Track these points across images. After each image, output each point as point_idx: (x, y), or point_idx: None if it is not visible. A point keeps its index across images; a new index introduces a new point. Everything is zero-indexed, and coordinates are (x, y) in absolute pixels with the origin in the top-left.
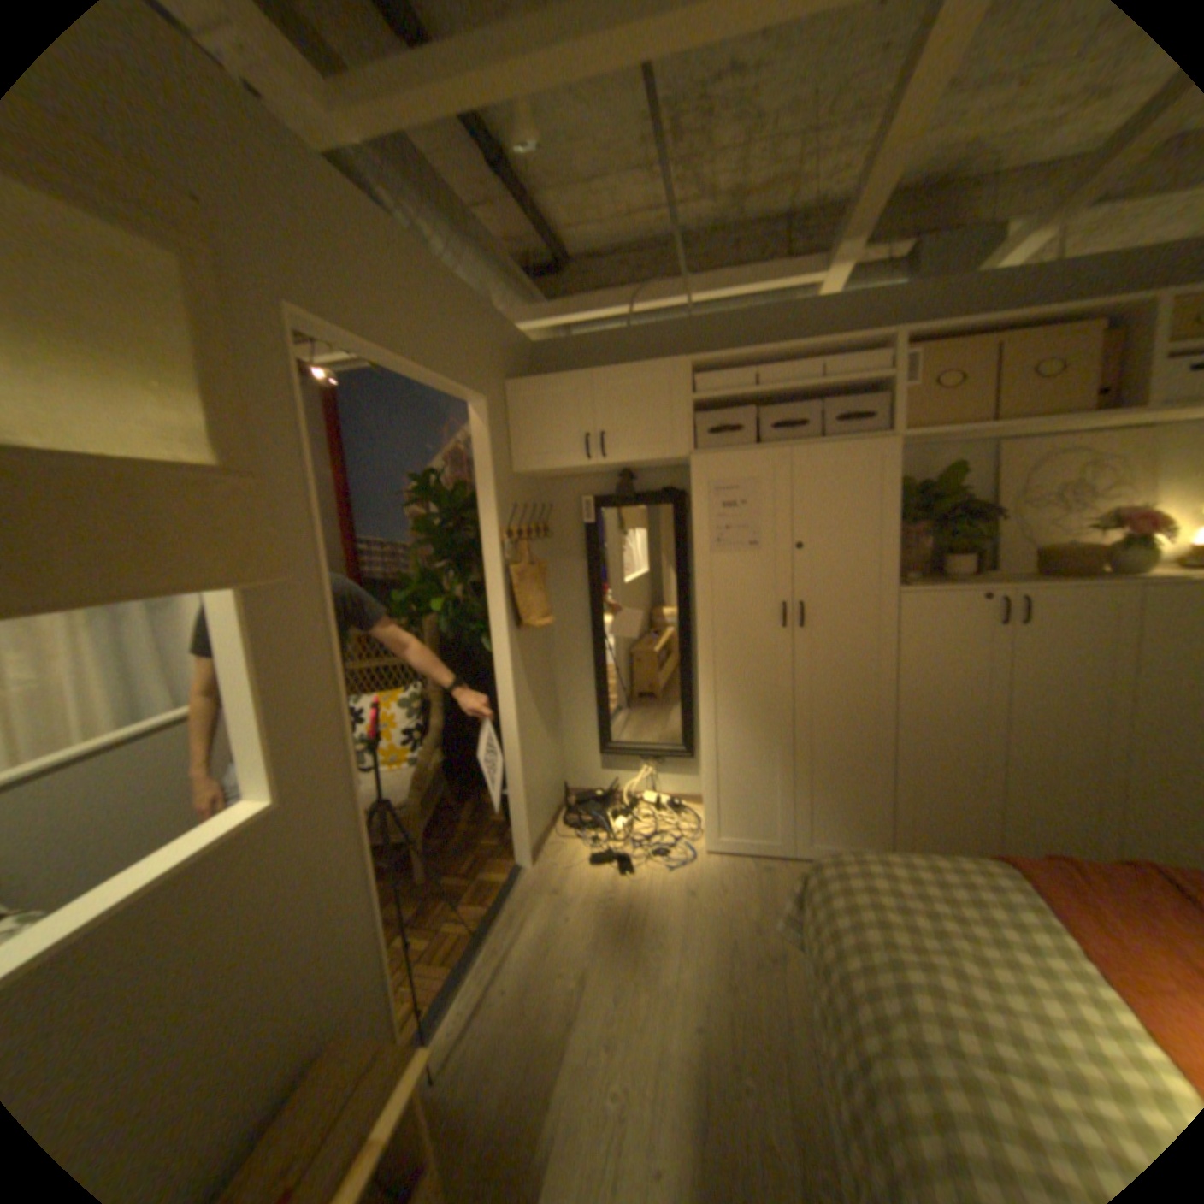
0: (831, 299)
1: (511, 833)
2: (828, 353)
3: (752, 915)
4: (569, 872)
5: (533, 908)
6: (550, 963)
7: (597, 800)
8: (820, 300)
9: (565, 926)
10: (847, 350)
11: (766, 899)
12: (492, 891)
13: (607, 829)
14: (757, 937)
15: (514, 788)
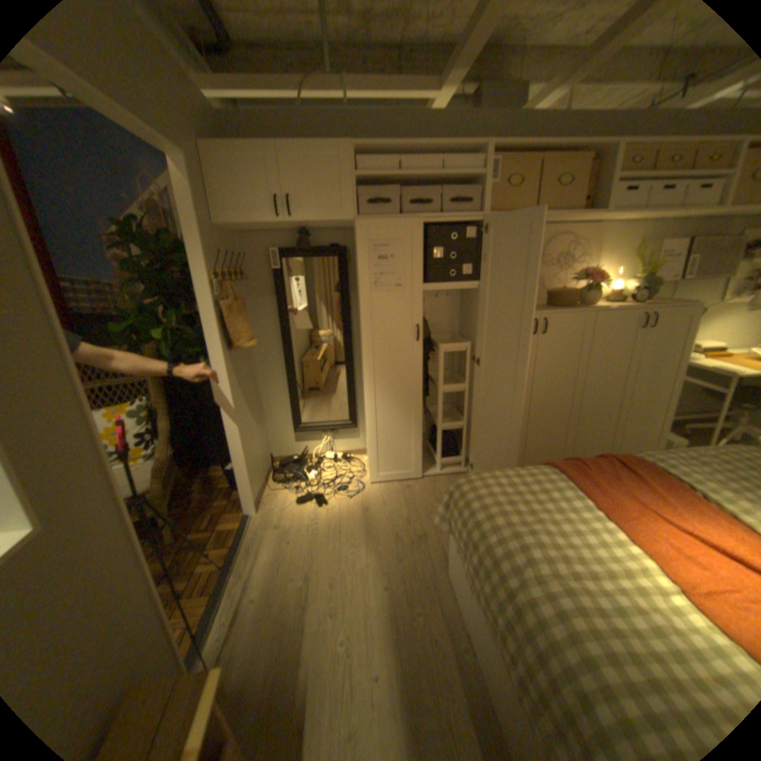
0: (444, 112)
1: (240, 494)
2: (445, 151)
3: (404, 514)
4: (284, 511)
5: (263, 540)
6: (282, 572)
7: (294, 461)
8: (437, 112)
9: (289, 546)
10: (457, 151)
11: (409, 503)
12: (231, 535)
13: (305, 479)
14: (408, 526)
15: (240, 464)
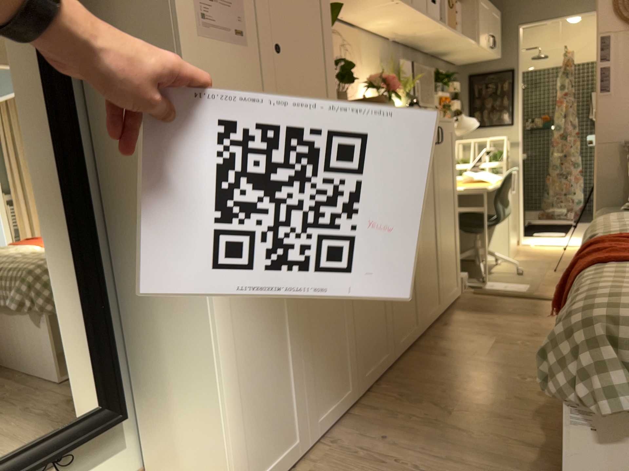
0: None
1: None
2: None
3: None
4: None
5: None
6: None
7: None
8: None
9: None
10: None
11: None
12: None
13: None
14: None
15: None
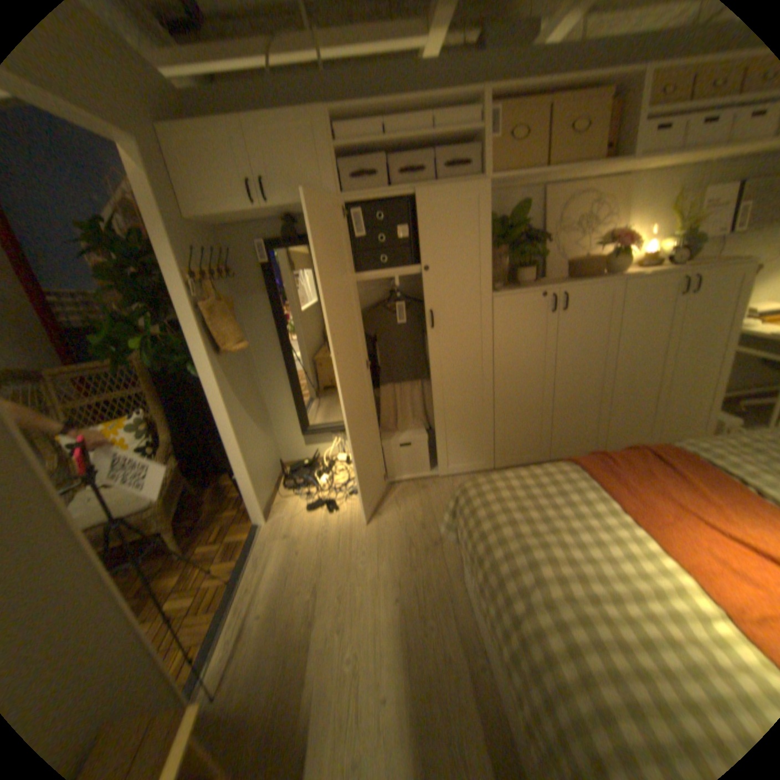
0: (433, 62)
1: (246, 505)
2: (436, 108)
3: (419, 518)
4: (294, 521)
5: (271, 552)
6: (289, 587)
7: (306, 466)
8: (425, 63)
9: (297, 558)
10: (450, 106)
11: (425, 506)
12: (238, 549)
13: (316, 485)
14: (423, 532)
15: (242, 475)
